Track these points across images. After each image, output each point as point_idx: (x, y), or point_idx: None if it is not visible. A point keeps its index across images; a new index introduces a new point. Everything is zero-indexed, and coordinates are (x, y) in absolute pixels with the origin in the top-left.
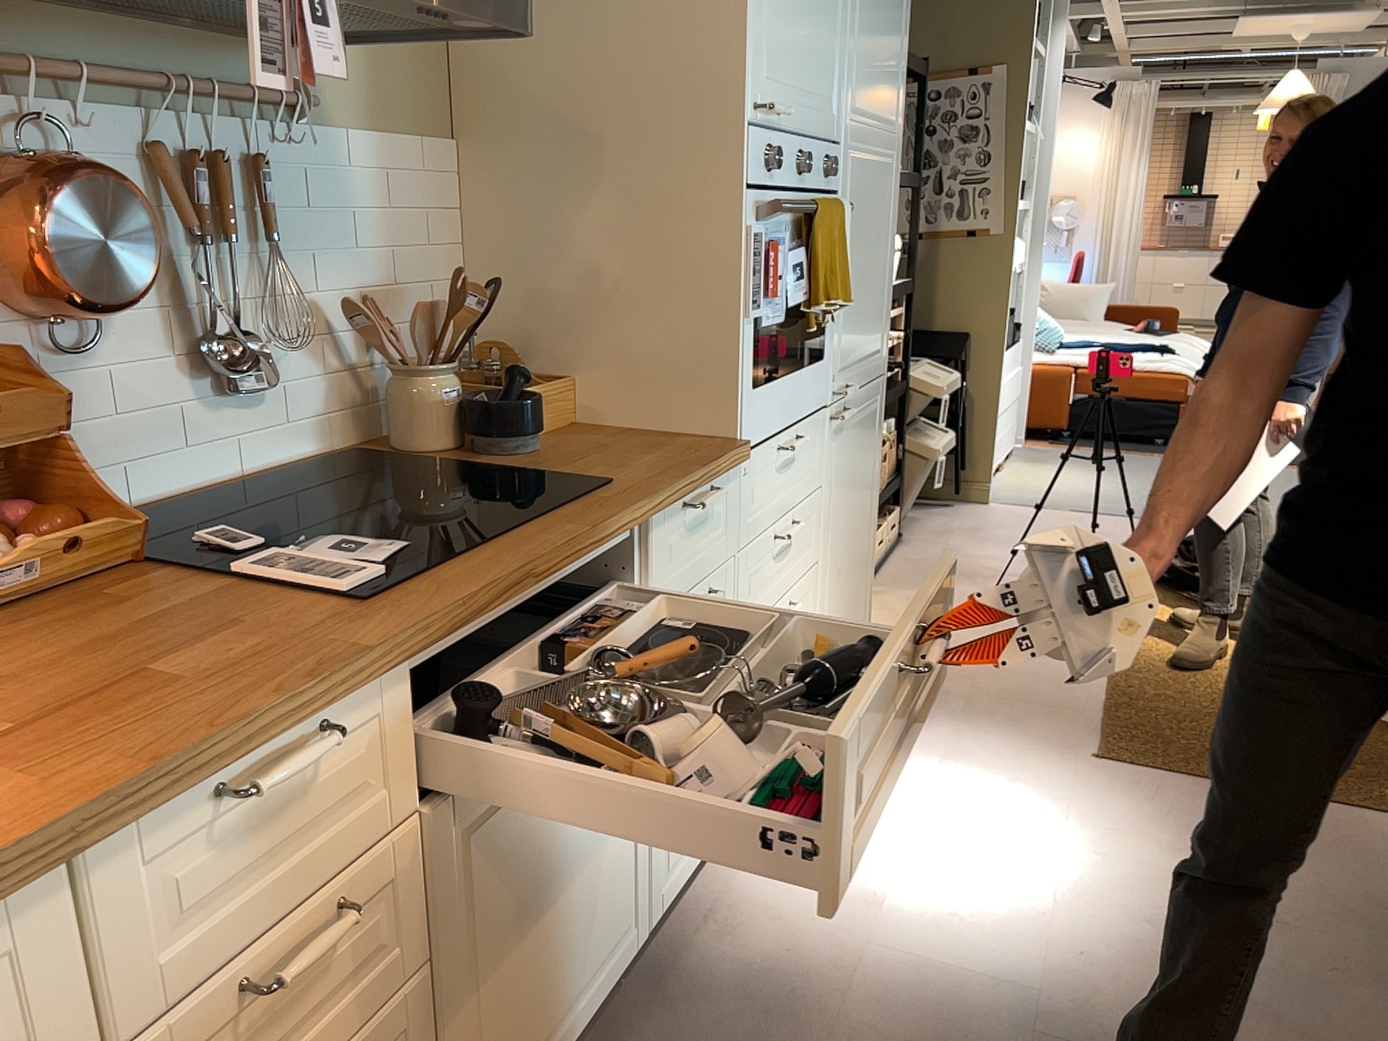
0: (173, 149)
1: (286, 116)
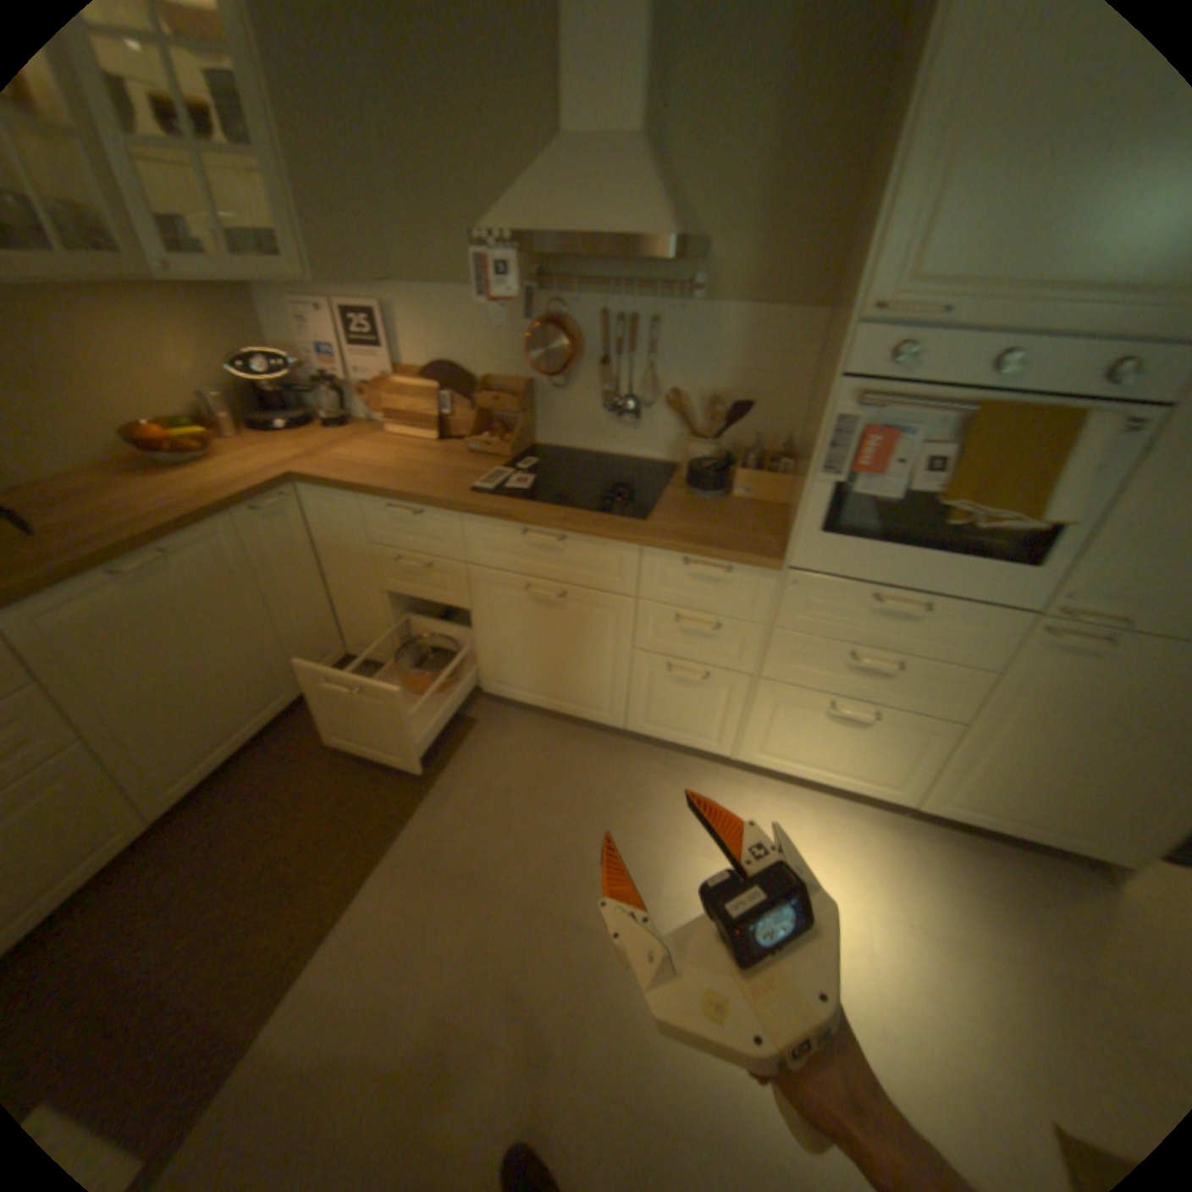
0: (610, 313)
1: (685, 295)
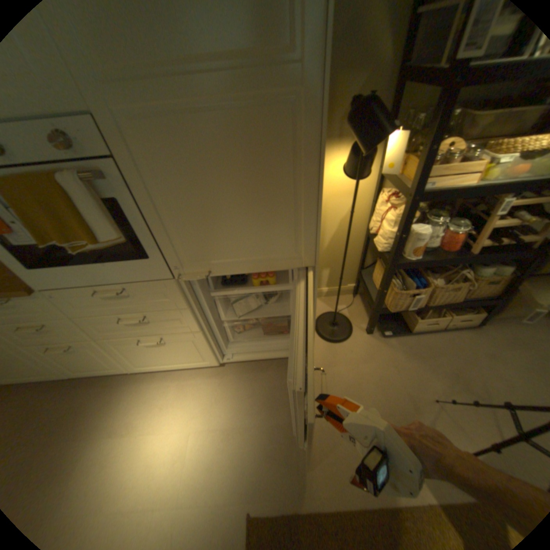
0: None
1: None
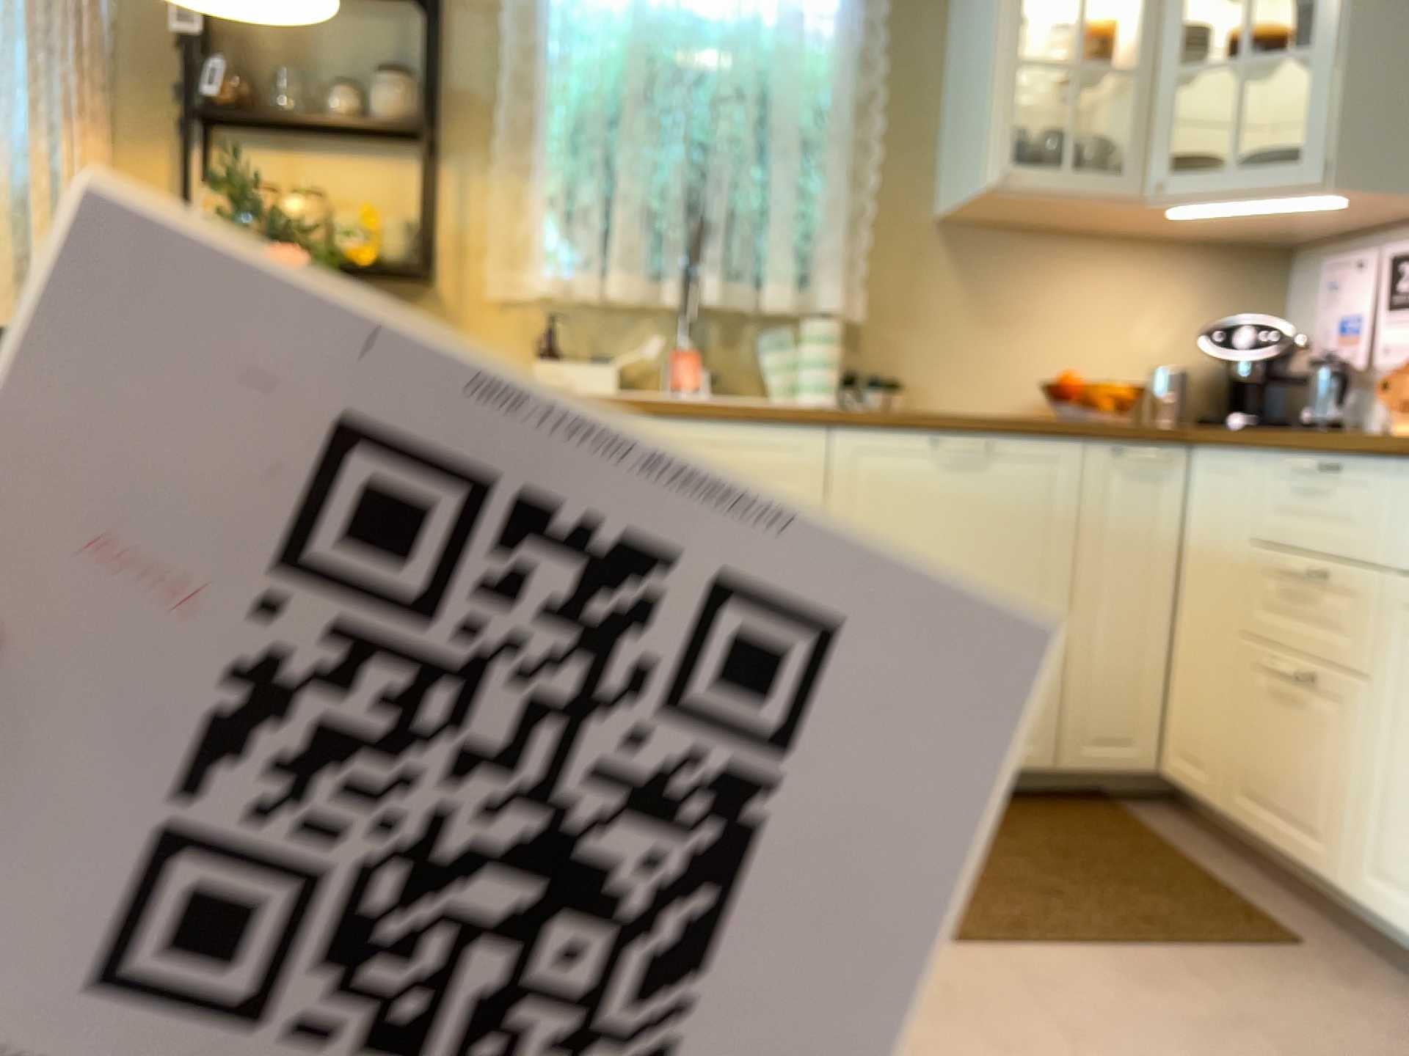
0: None
1: None
